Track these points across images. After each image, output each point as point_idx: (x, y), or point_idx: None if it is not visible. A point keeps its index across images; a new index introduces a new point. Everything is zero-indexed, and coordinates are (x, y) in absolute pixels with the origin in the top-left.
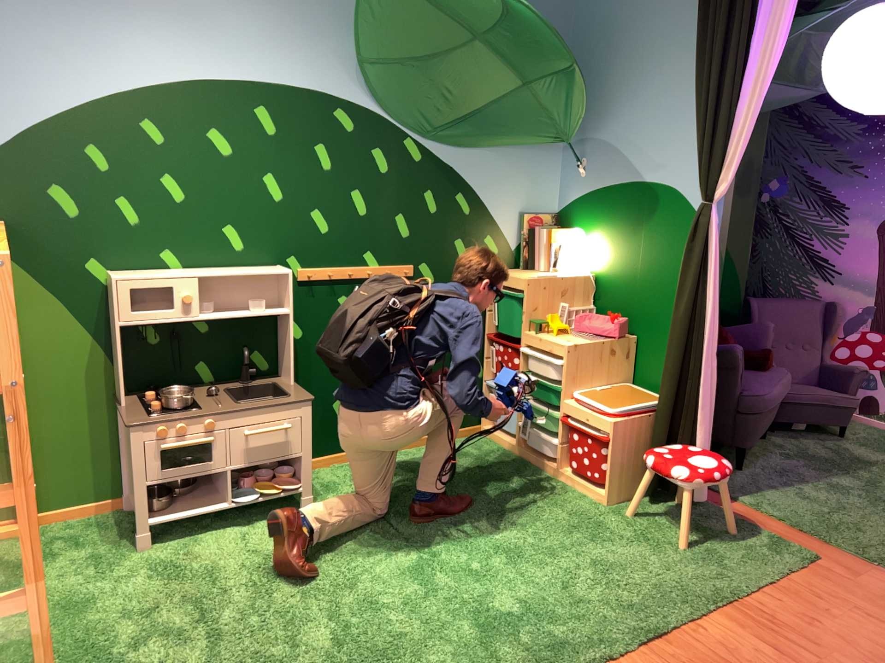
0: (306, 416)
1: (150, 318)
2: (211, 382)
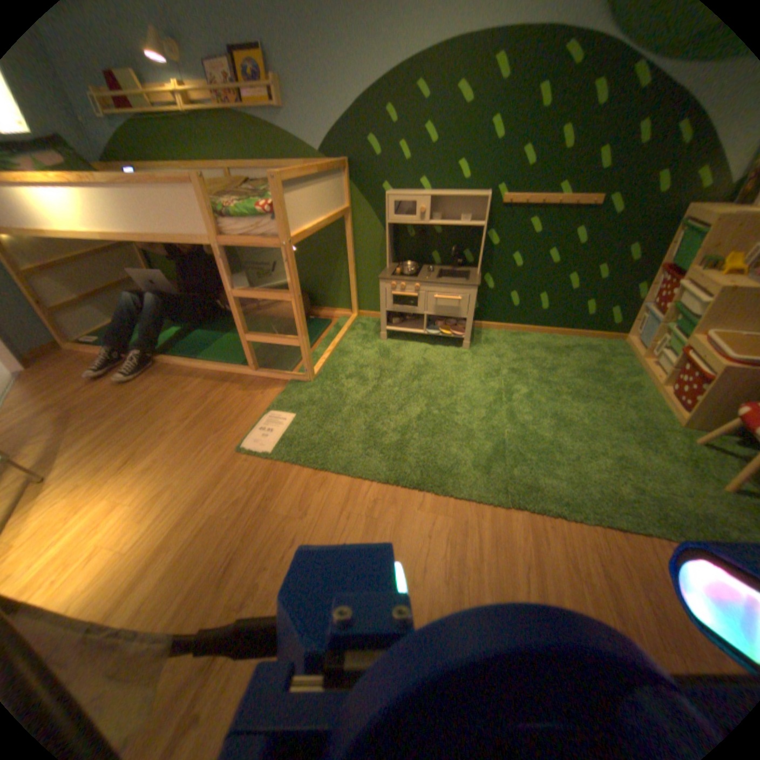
0: (469, 295)
1: (398, 219)
2: (434, 263)
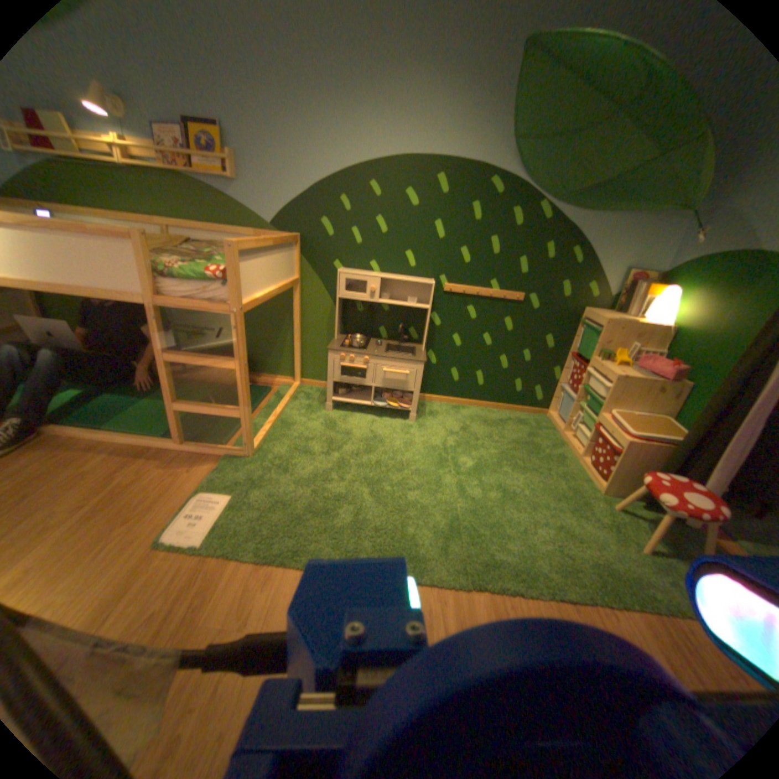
0: (416, 370)
1: (348, 294)
2: (381, 338)
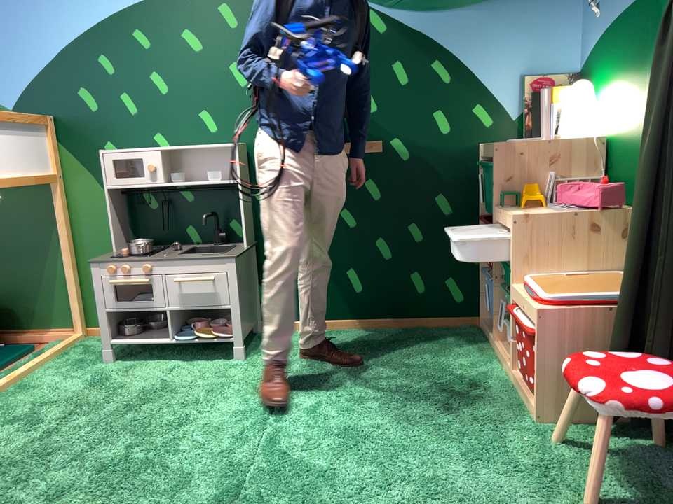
0: (227, 274)
1: (122, 183)
2: (194, 244)
